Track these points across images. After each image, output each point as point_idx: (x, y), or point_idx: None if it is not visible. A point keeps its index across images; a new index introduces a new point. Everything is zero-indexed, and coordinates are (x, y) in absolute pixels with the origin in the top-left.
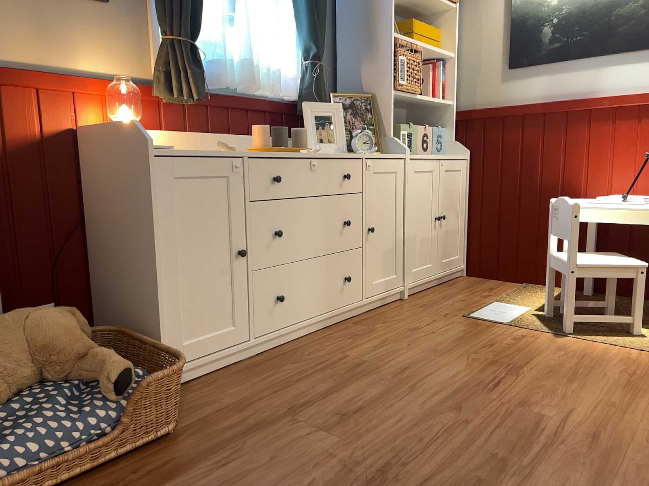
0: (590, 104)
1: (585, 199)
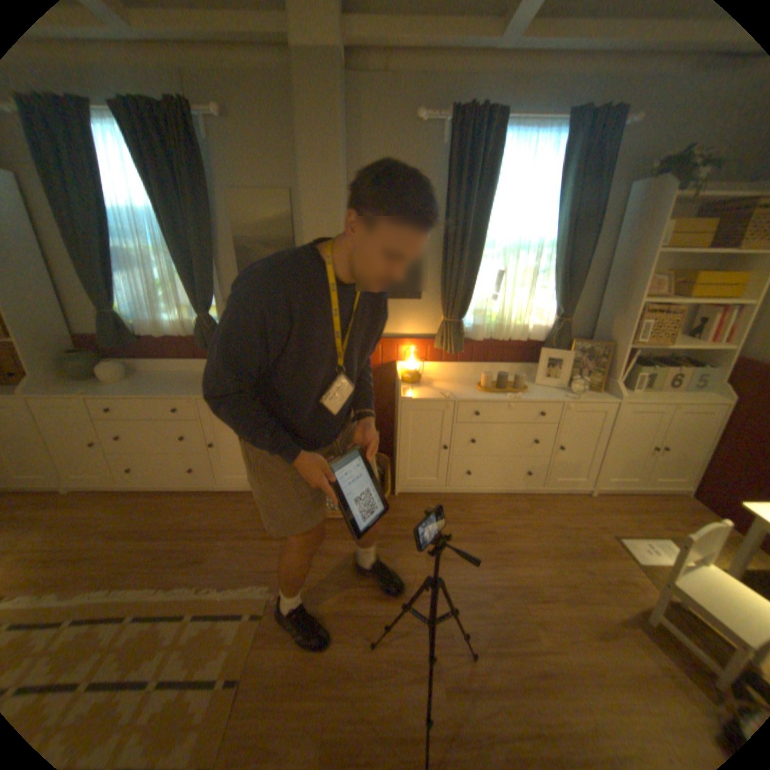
0: None
1: None
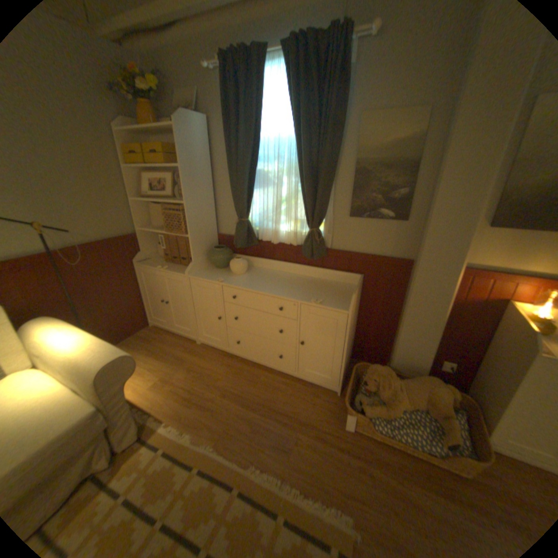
0: None
1: None
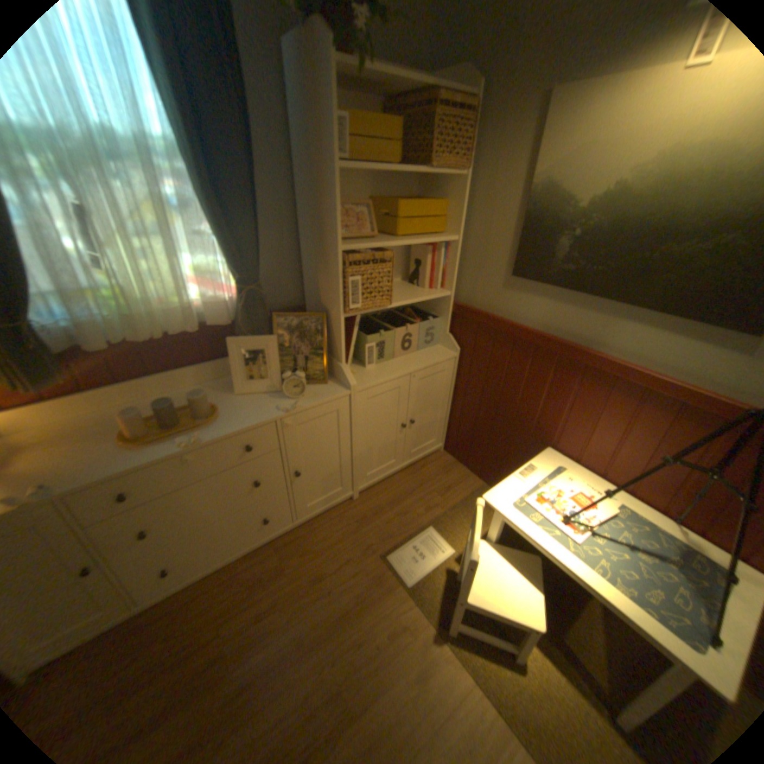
0: (591, 361)
1: (554, 454)
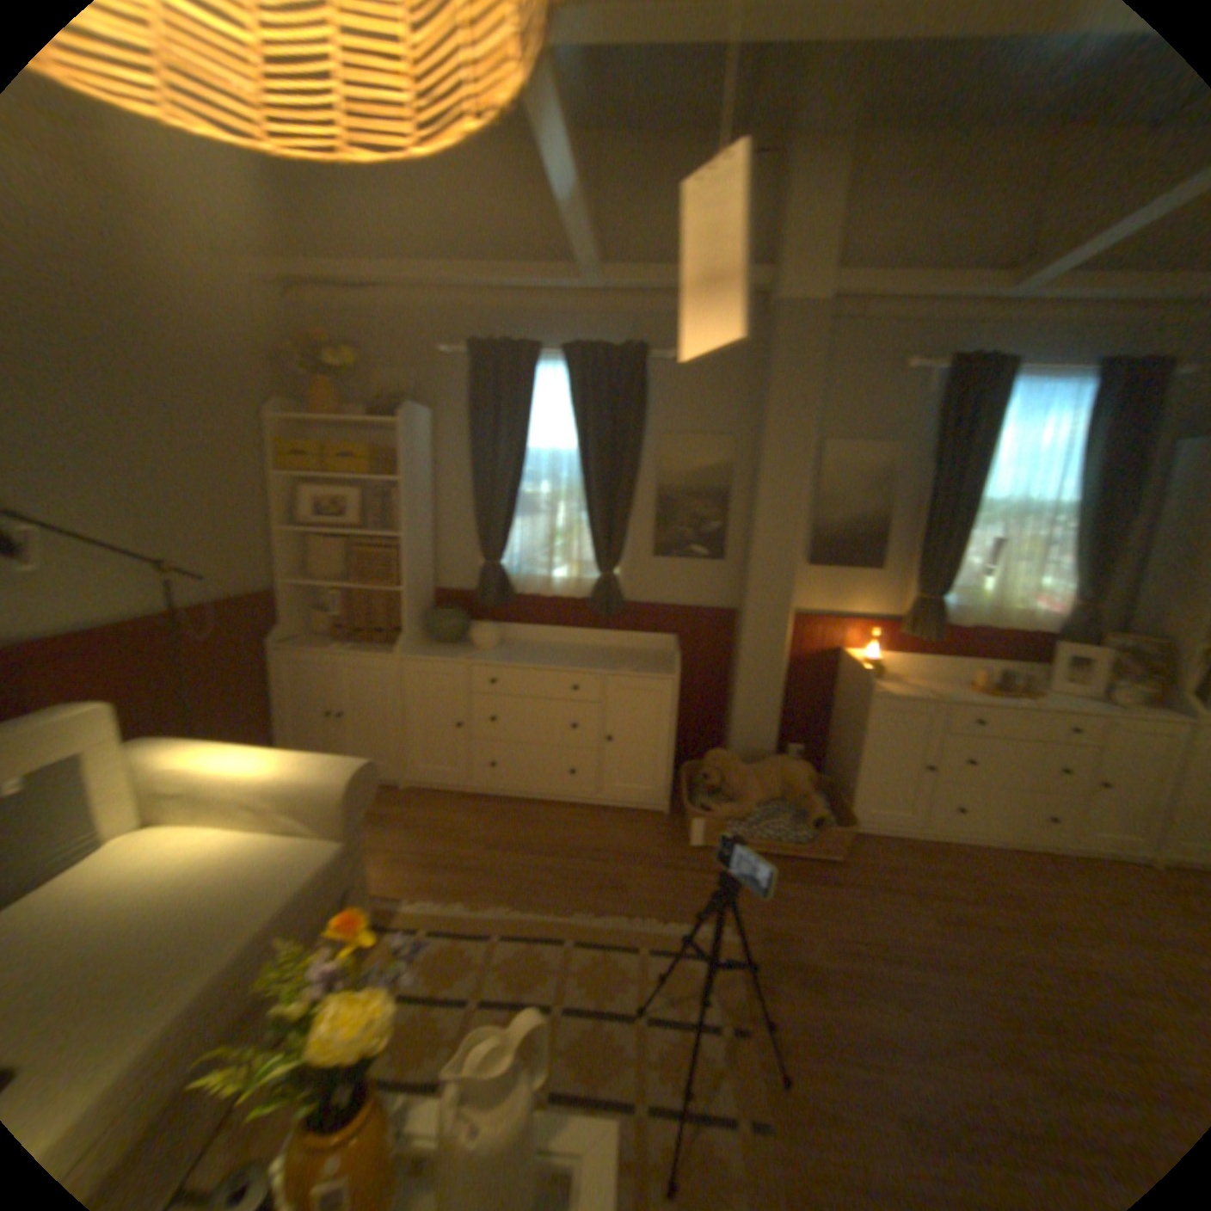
0: None
1: None
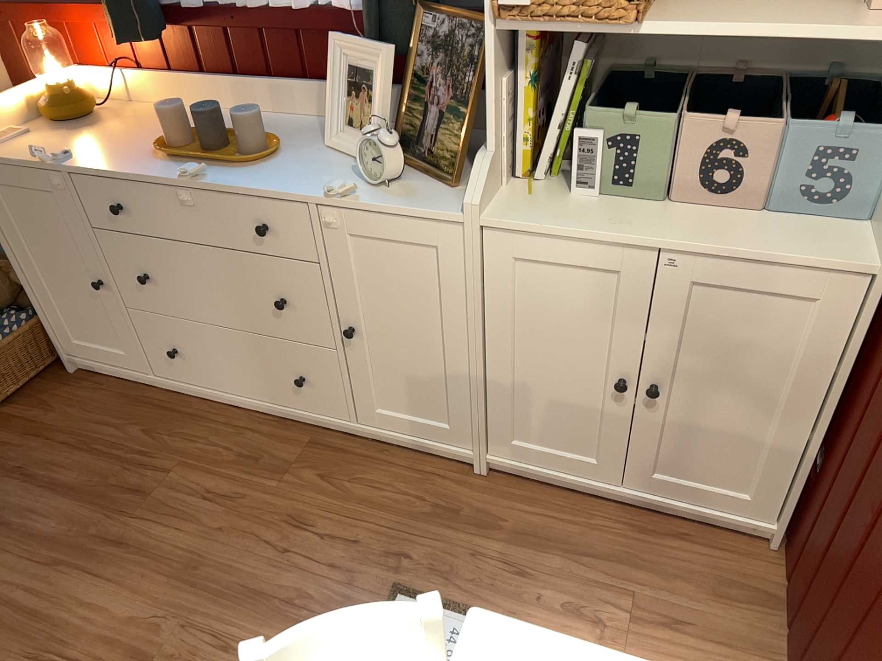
0: None
1: None
